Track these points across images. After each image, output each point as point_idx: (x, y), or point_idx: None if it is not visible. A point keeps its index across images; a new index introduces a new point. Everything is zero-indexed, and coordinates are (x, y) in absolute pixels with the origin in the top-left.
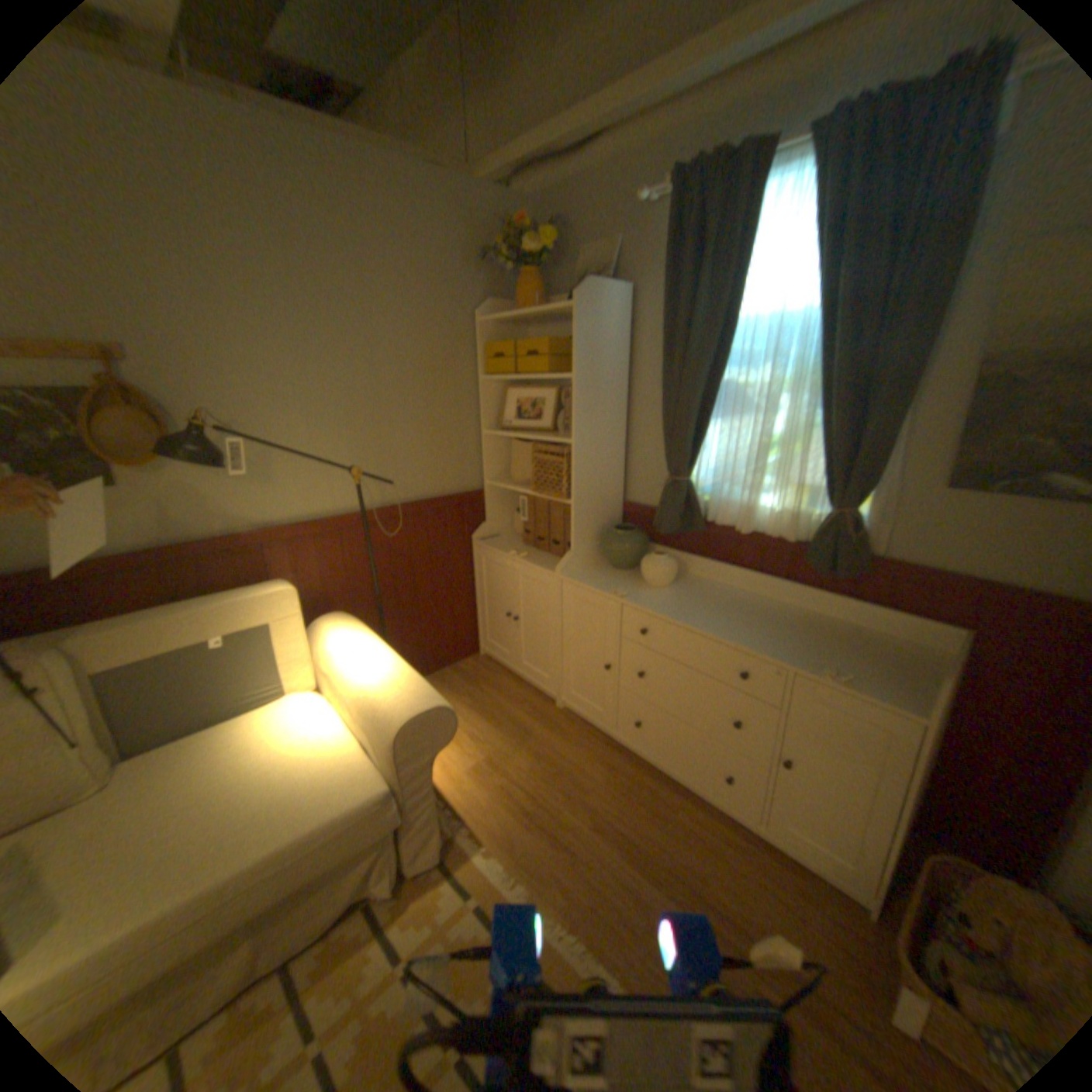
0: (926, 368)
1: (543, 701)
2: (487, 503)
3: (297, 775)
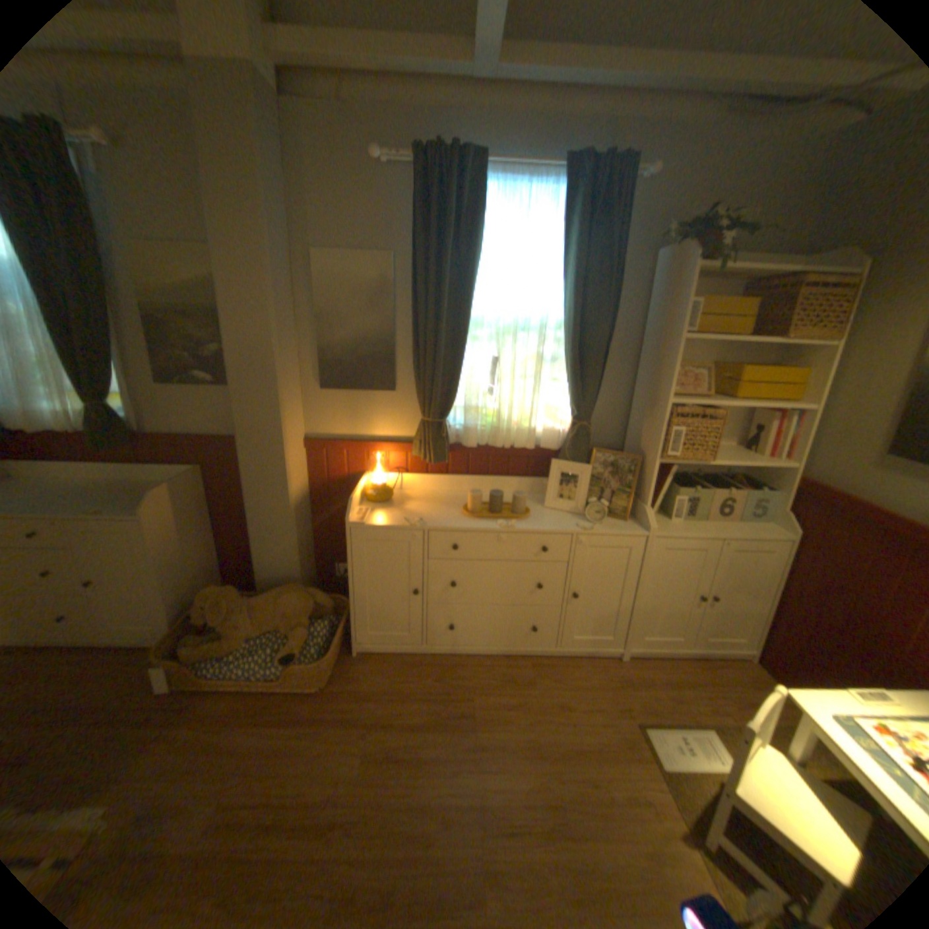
0: (114, 311)
1: None
2: None
3: None
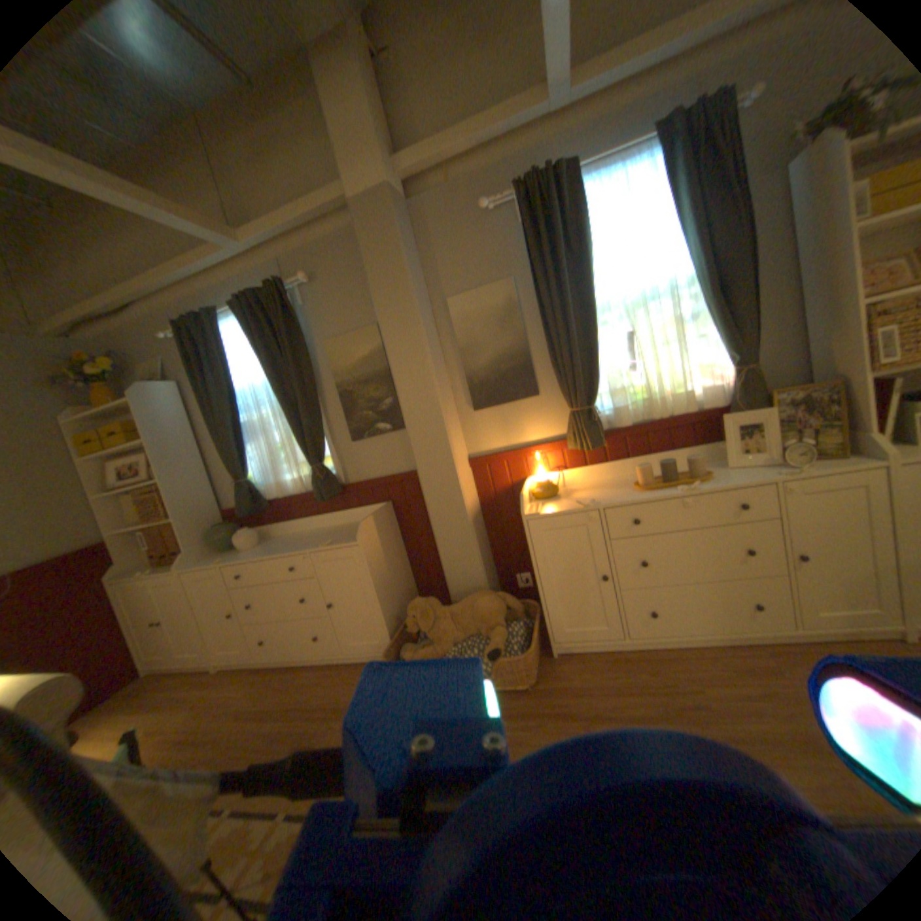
0: (321, 394)
1: (197, 677)
2: (108, 551)
3: None
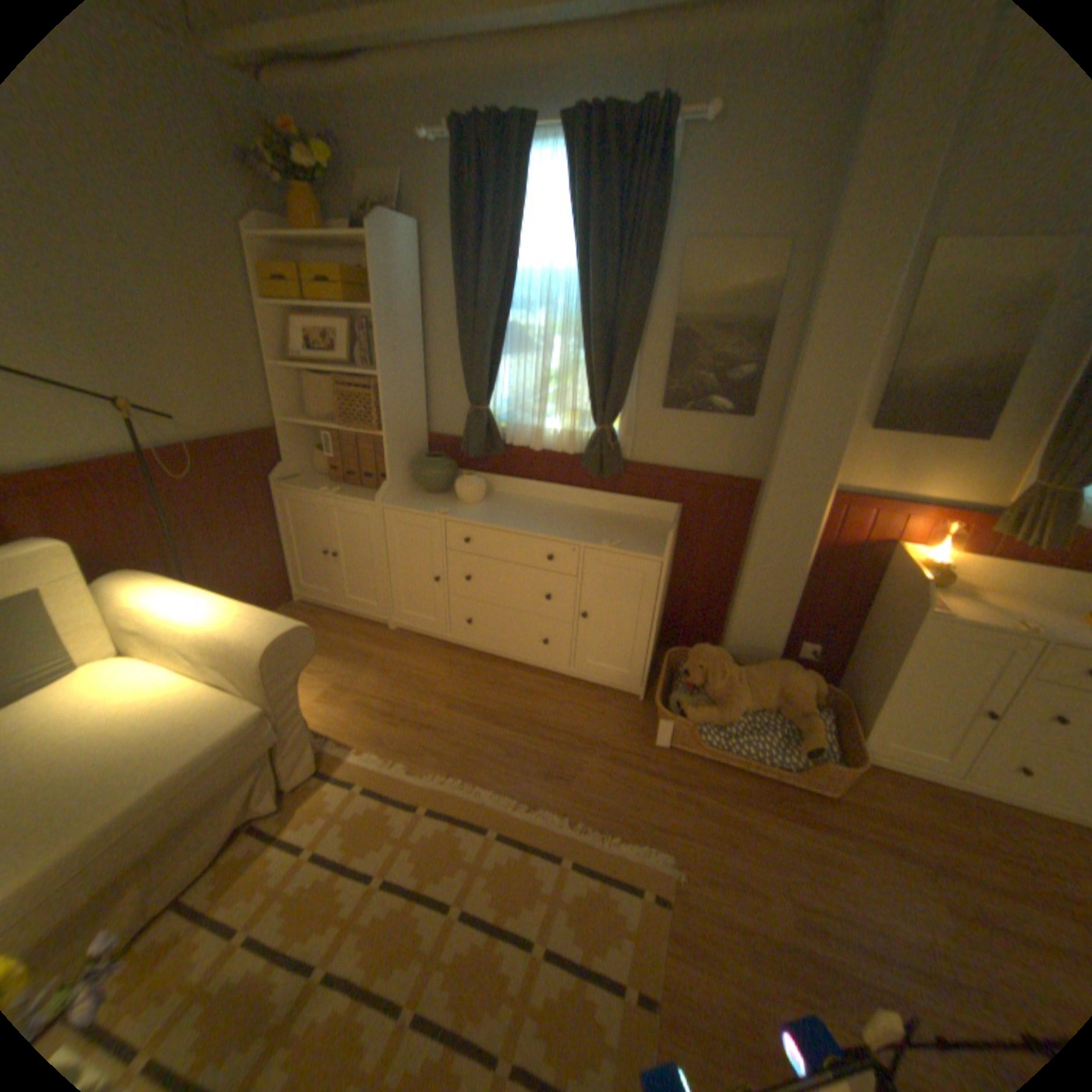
0: (645, 323)
1: (373, 628)
2: (280, 442)
3: (146, 725)
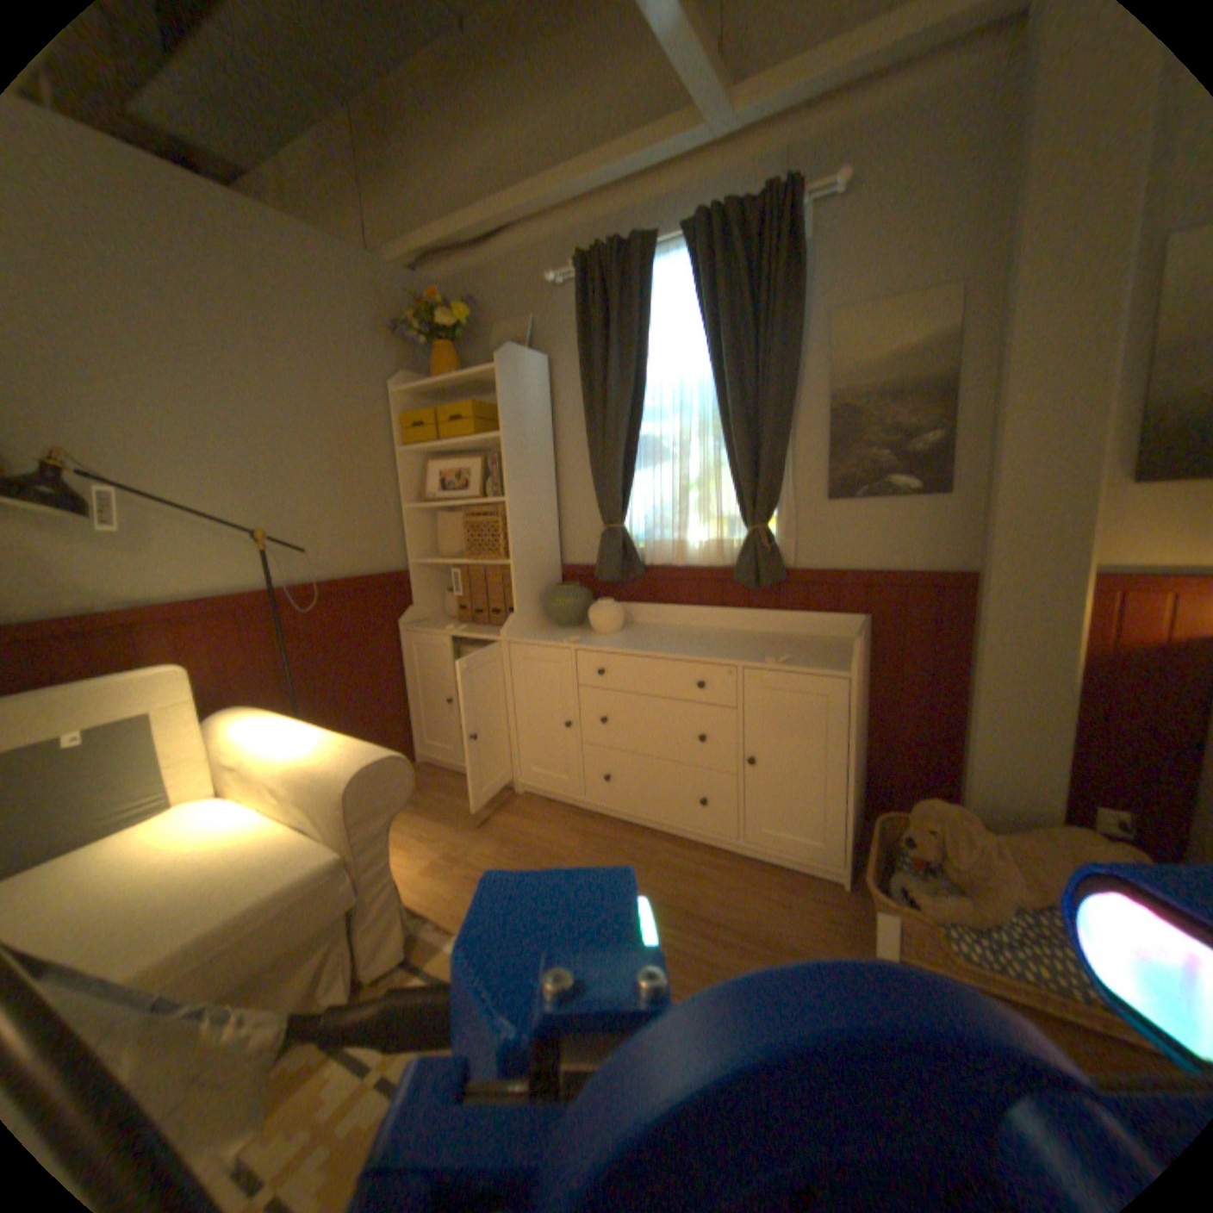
0: (794, 406)
1: (497, 791)
2: (411, 584)
3: (211, 867)
